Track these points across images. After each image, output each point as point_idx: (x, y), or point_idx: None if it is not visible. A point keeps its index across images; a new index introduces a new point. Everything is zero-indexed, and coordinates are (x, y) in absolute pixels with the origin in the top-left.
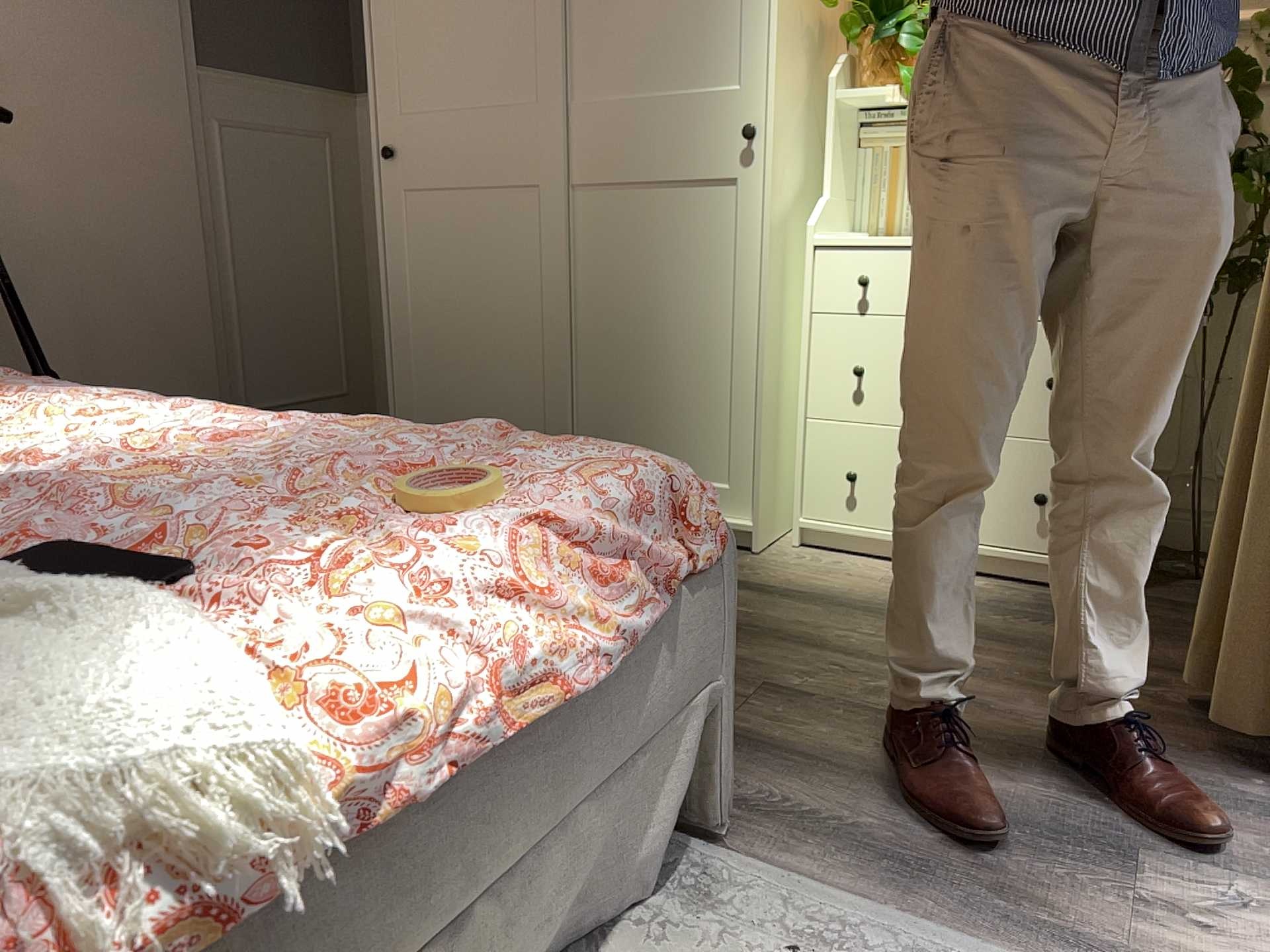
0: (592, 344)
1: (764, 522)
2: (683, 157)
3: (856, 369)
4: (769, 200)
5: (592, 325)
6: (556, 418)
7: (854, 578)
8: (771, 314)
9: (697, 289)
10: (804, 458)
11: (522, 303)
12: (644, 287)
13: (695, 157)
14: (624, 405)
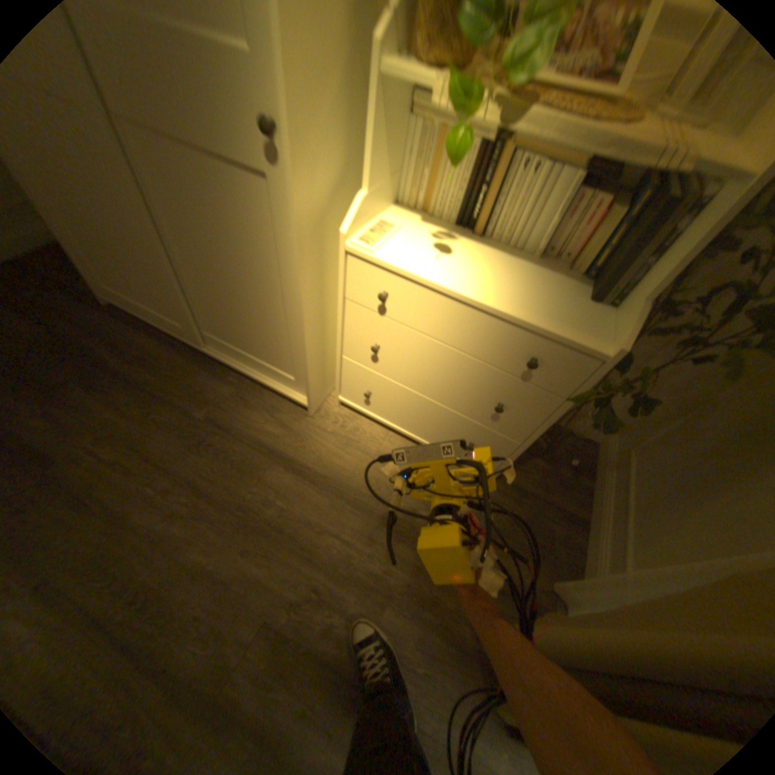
0: (183, 263)
1: (313, 401)
2: (205, 121)
3: (372, 347)
4: (293, 212)
5: (178, 249)
6: (175, 305)
7: (359, 449)
8: (308, 300)
9: (250, 256)
10: (340, 370)
11: (115, 214)
12: (208, 237)
13: (217, 125)
14: (219, 310)
